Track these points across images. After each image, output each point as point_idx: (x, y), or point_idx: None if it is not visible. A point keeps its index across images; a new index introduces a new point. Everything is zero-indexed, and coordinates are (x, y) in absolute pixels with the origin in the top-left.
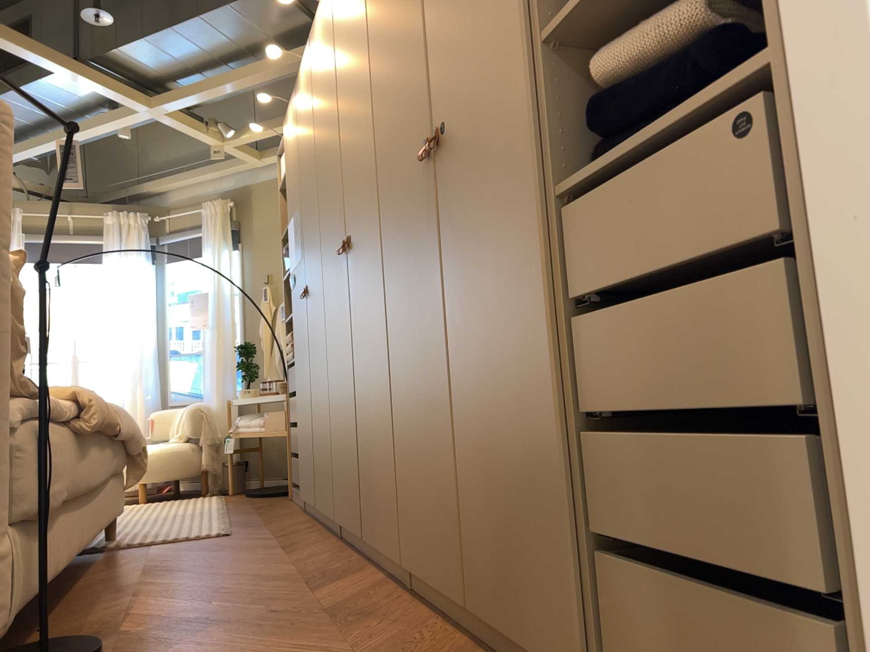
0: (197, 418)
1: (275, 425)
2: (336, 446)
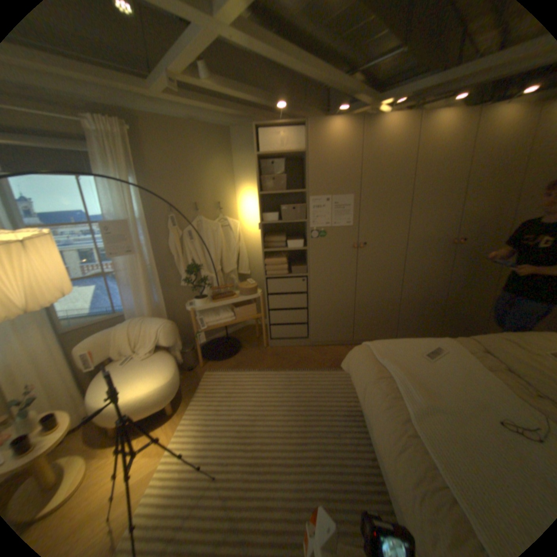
0: (172, 333)
1: (242, 316)
2: (400, 315)
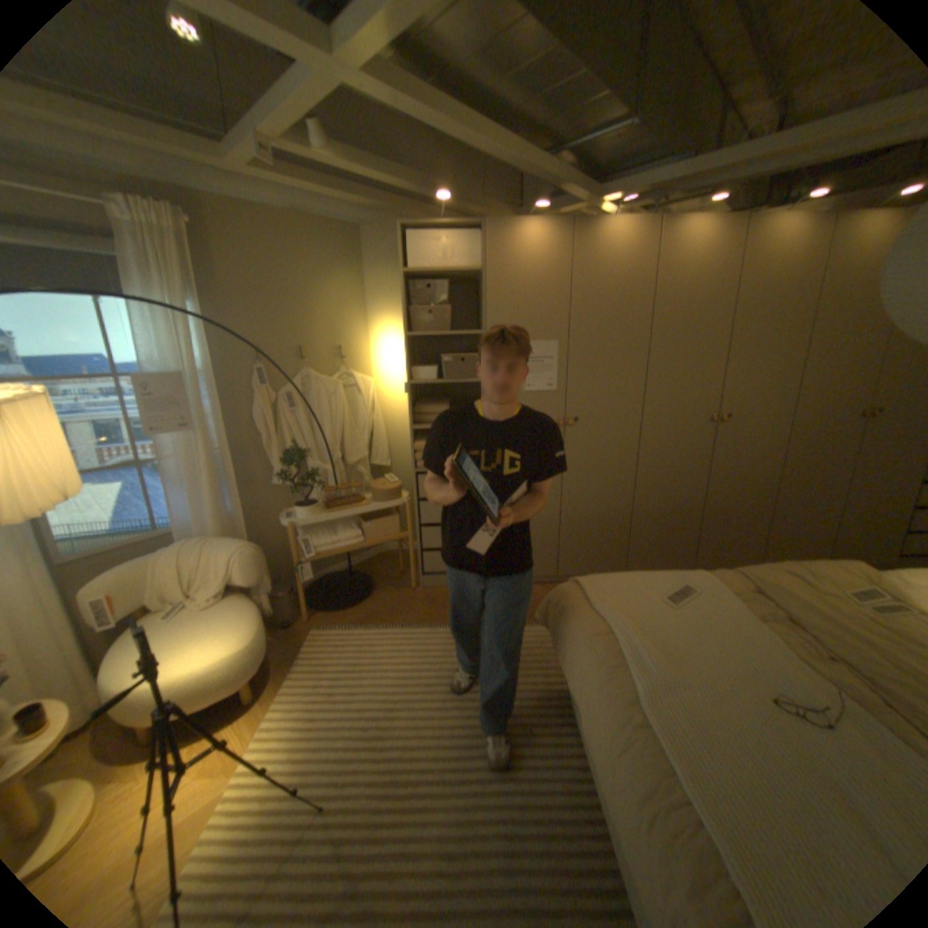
0: (255, 566)
1: (375, 536)
2: (632, 535)
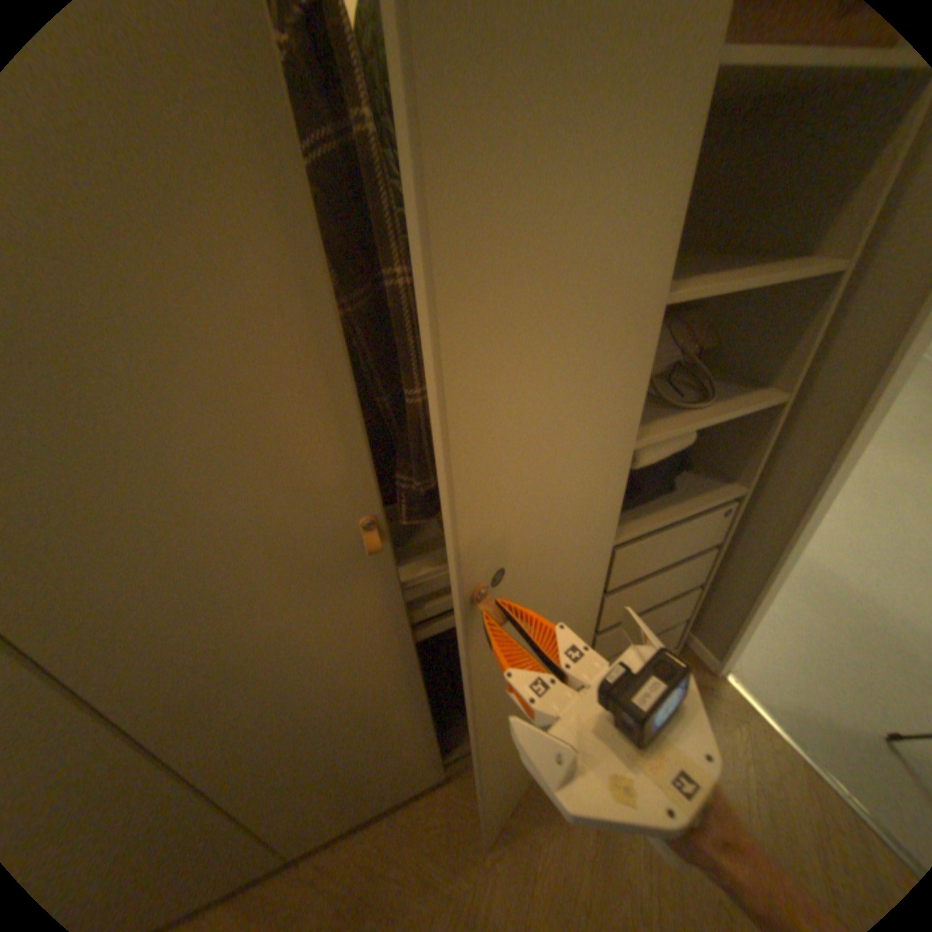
0: None
1: None
2: None
